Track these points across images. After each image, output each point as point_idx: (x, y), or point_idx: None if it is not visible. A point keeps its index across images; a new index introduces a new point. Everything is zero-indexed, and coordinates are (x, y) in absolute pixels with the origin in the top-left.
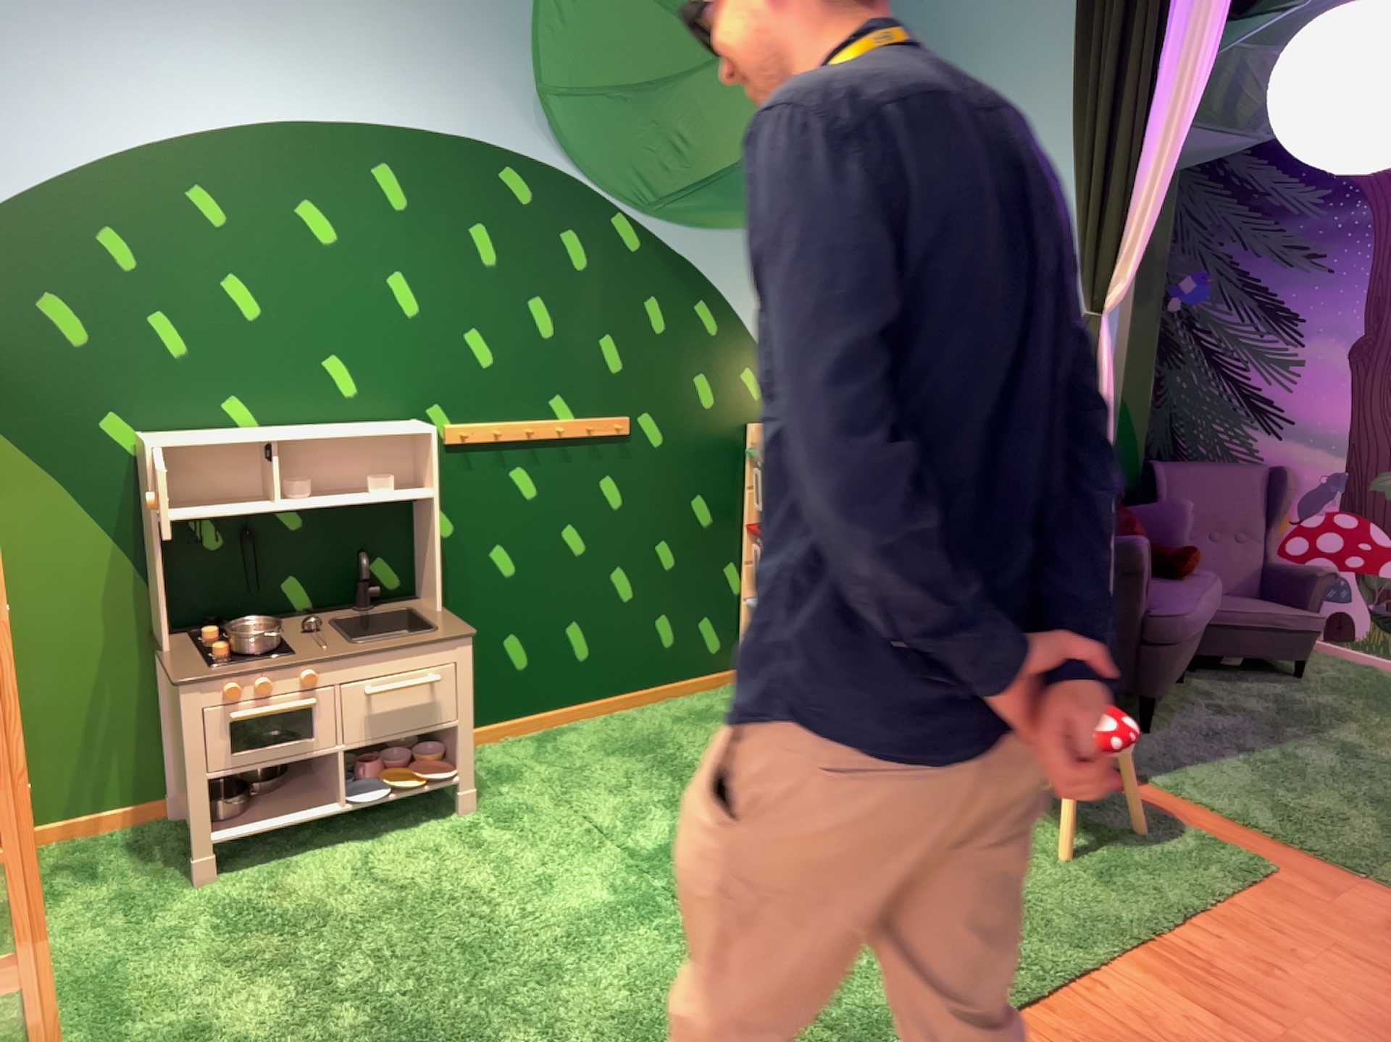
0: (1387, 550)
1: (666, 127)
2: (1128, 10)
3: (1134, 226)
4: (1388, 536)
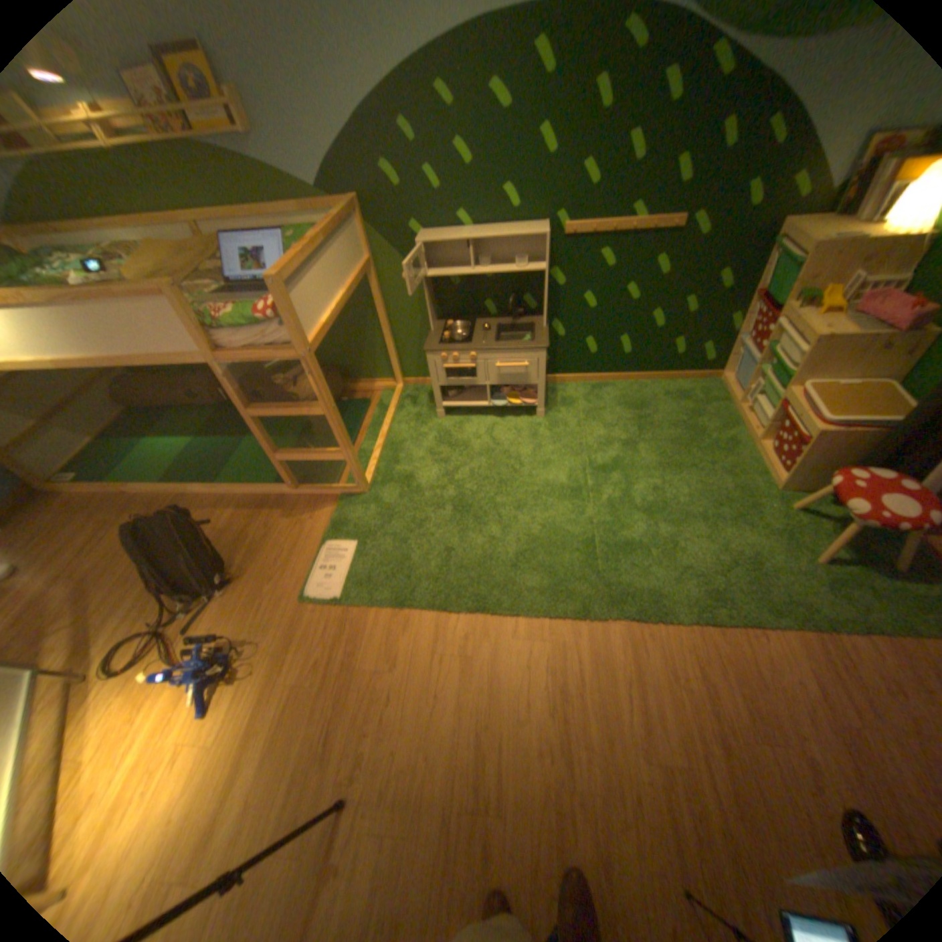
0: None
1: None
2: None
3: None
4: None
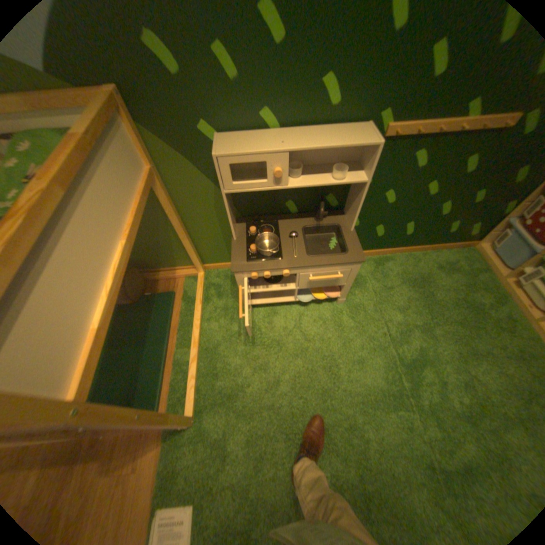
0: None
1: None
2: None
3: None
4: None
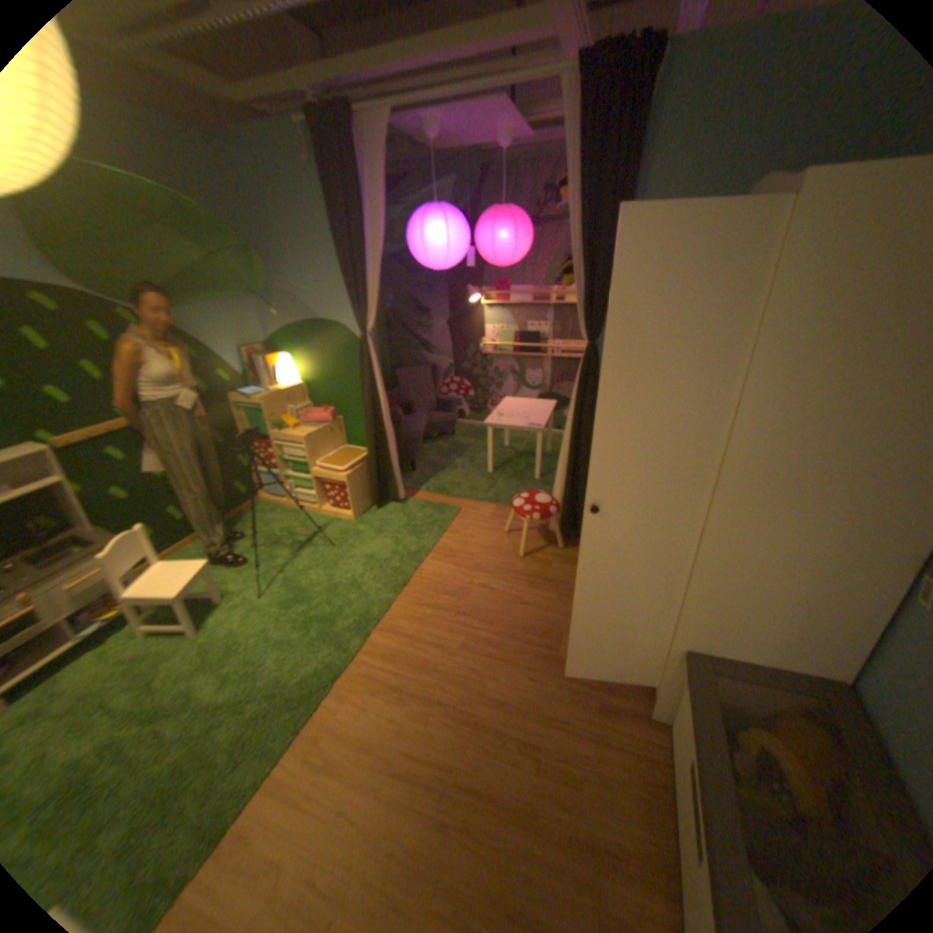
0: (470, 388)
1: (133, 261)
2: (348, 208)
3: (371, 300)
4: (470, 384)
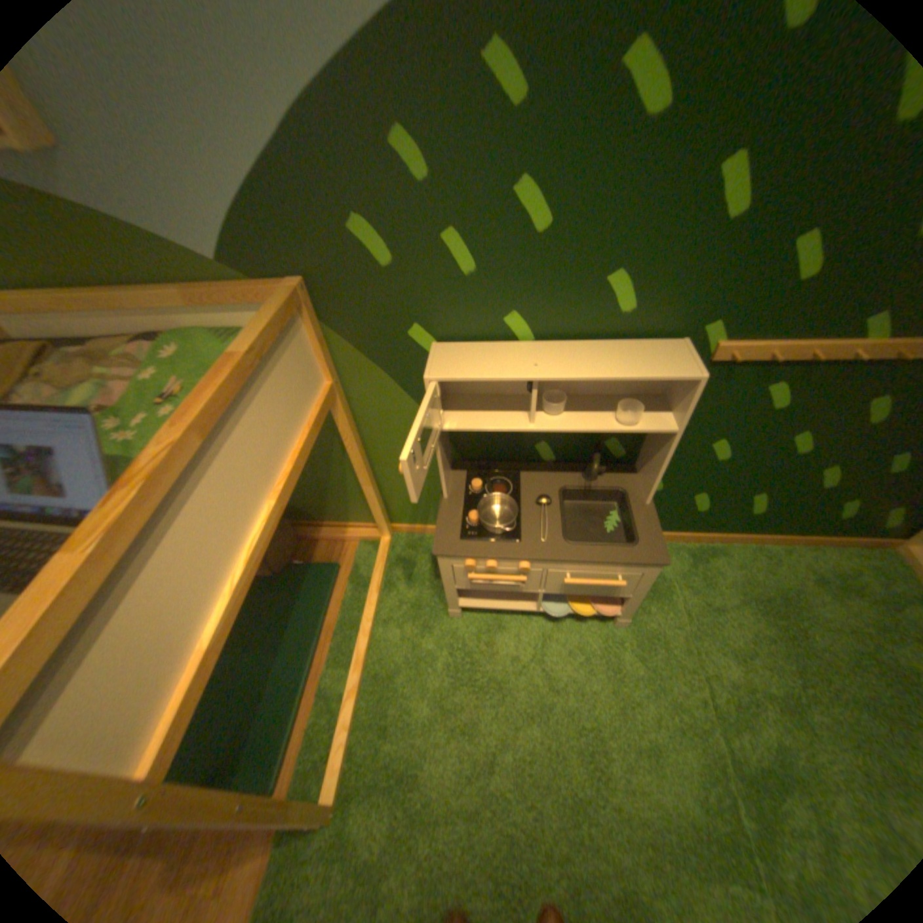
0: None
1: None
2: None
3: None
4: None
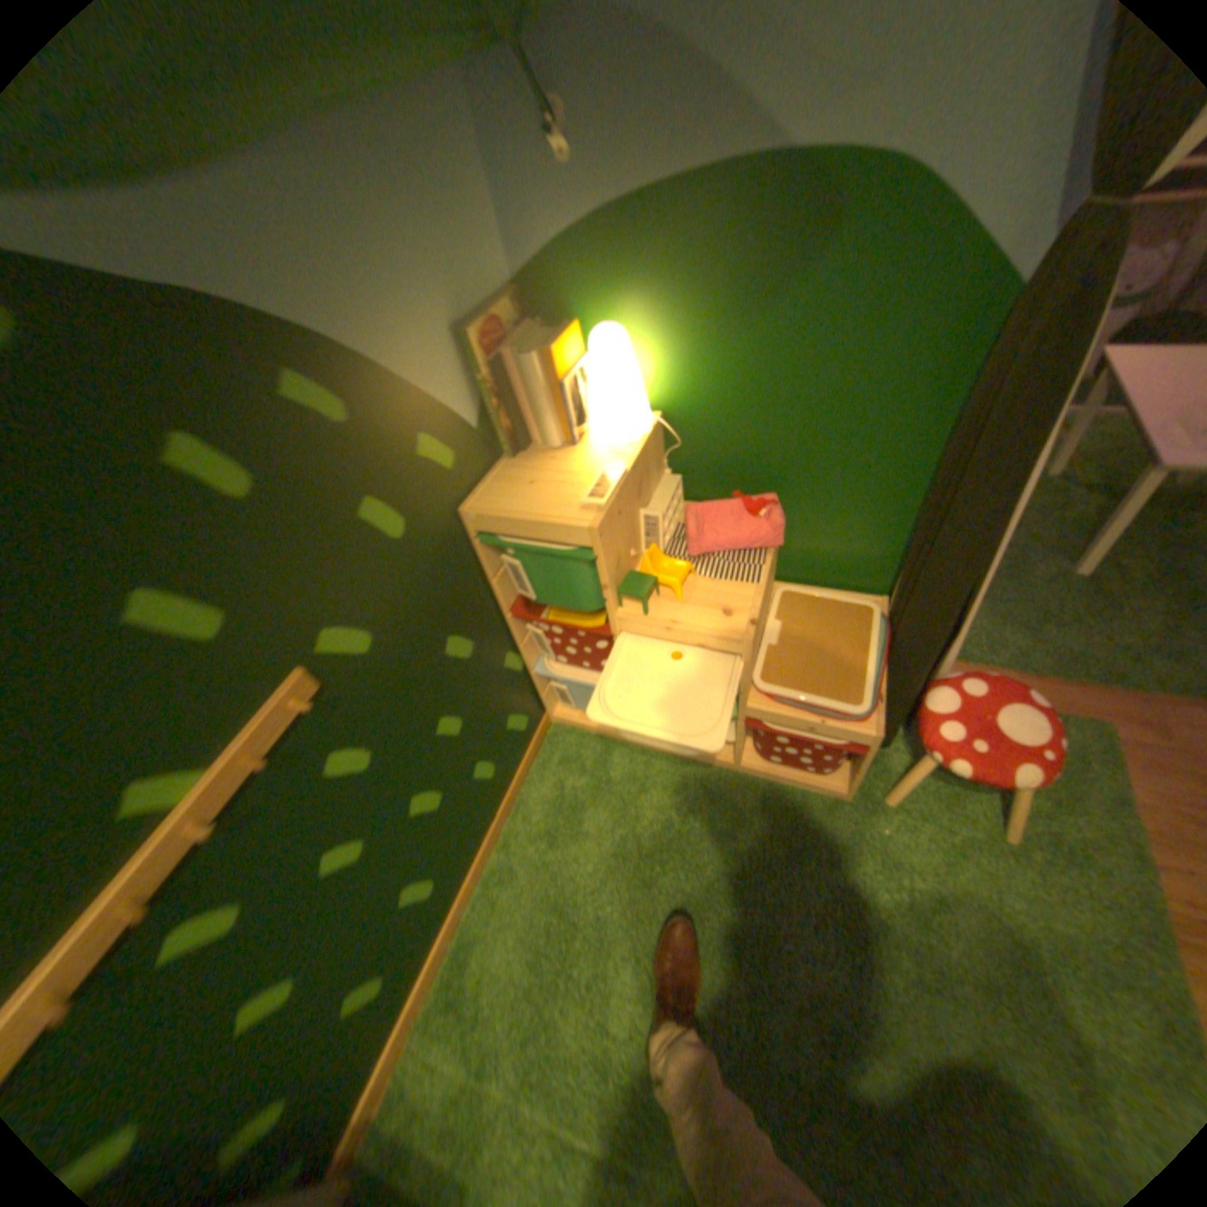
0: None
1: None
2: None
3: None
4: None
